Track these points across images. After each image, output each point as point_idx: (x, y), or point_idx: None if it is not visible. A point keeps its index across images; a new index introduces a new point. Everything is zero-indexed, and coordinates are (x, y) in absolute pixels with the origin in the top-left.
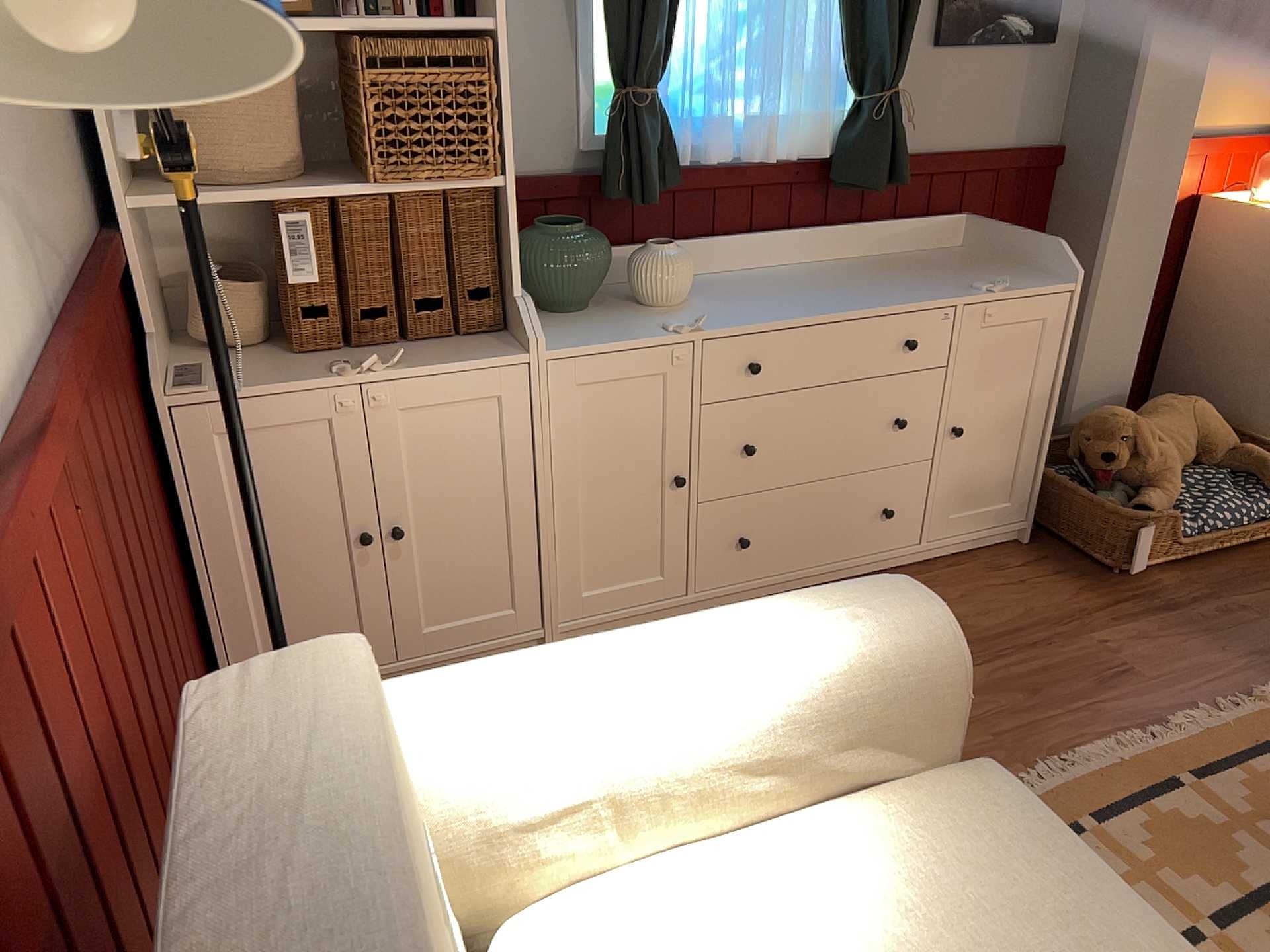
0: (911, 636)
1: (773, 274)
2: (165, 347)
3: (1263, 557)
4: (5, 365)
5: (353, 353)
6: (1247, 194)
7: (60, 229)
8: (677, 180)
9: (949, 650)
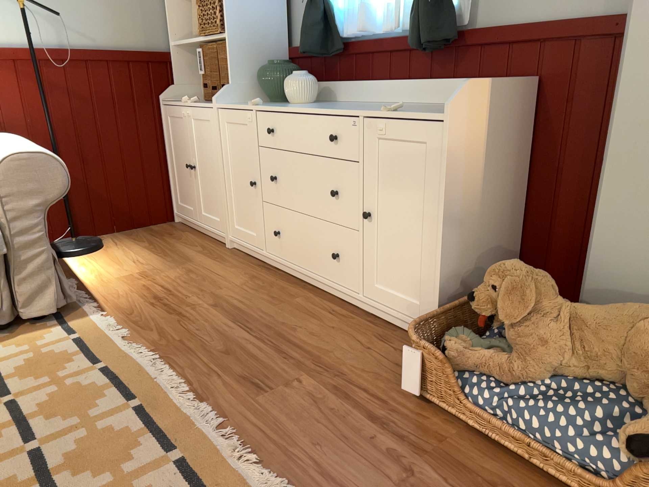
0: (4, 155)
1: (374, 104)
2: (186, 94)
3: None
4: (14, 45)
5: (208, 103)
6: None
7: (76, 31)
8: (340, 47)
9: (4, 165)
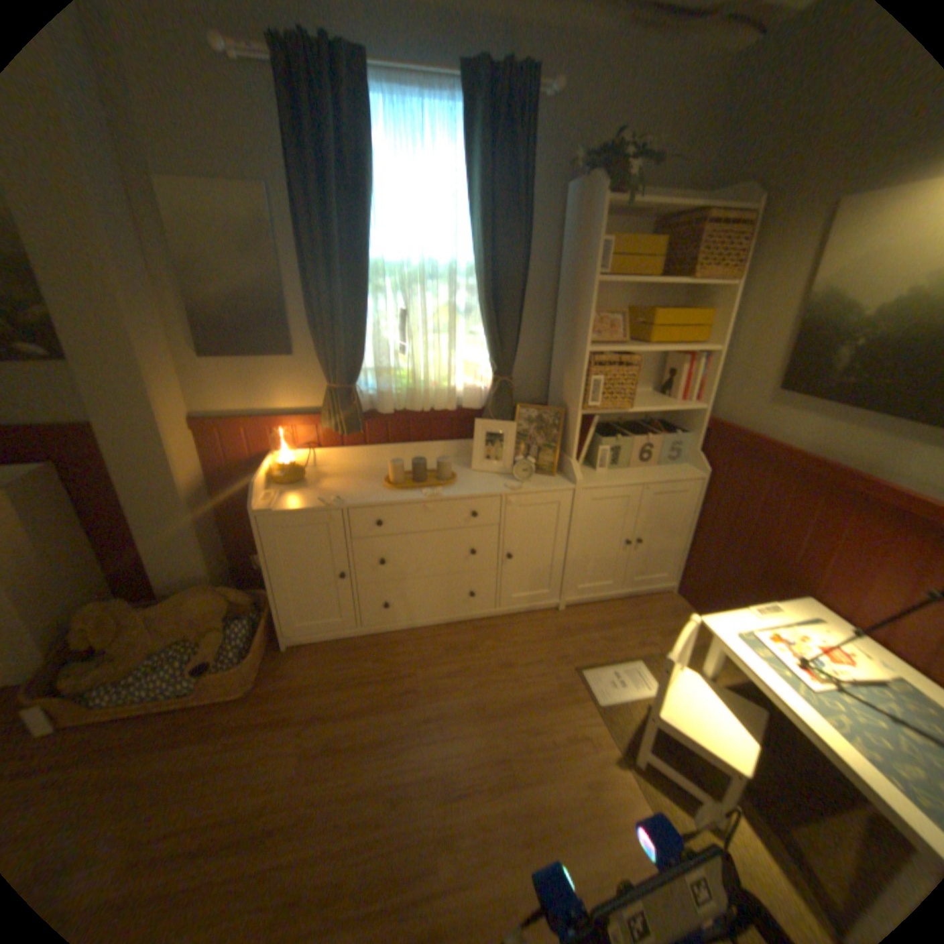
0: None
1: None
2: None
3: (177, 722)
4: None
5: None
6: (298, 452)
7: None
8: None
9: None
